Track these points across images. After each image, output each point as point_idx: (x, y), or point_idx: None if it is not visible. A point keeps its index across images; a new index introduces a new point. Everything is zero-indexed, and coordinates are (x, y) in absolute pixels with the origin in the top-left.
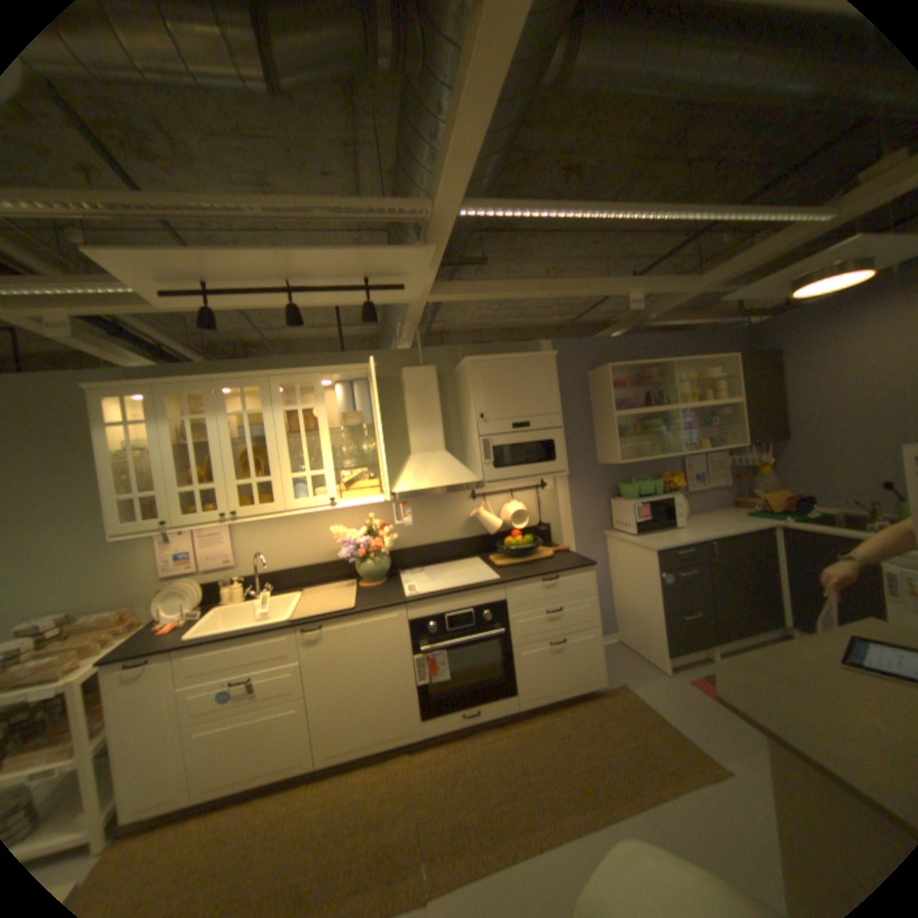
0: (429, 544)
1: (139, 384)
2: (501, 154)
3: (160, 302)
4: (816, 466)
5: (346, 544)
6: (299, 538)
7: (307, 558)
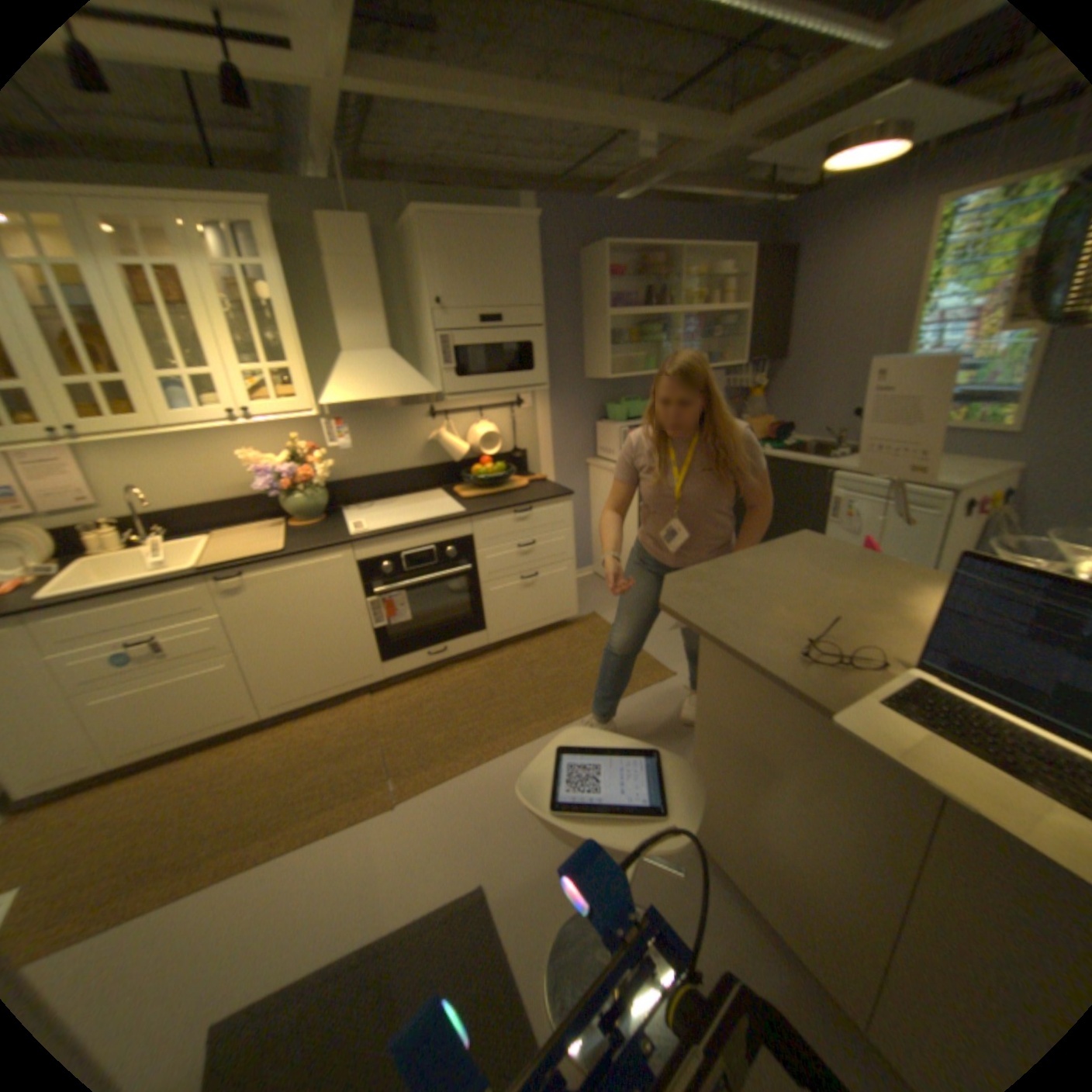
0: (376, 475)
1: None
2: None
3: None
4: (802, 389)
5: (259, 474)
6: (187, 467)
7: (206, 494)
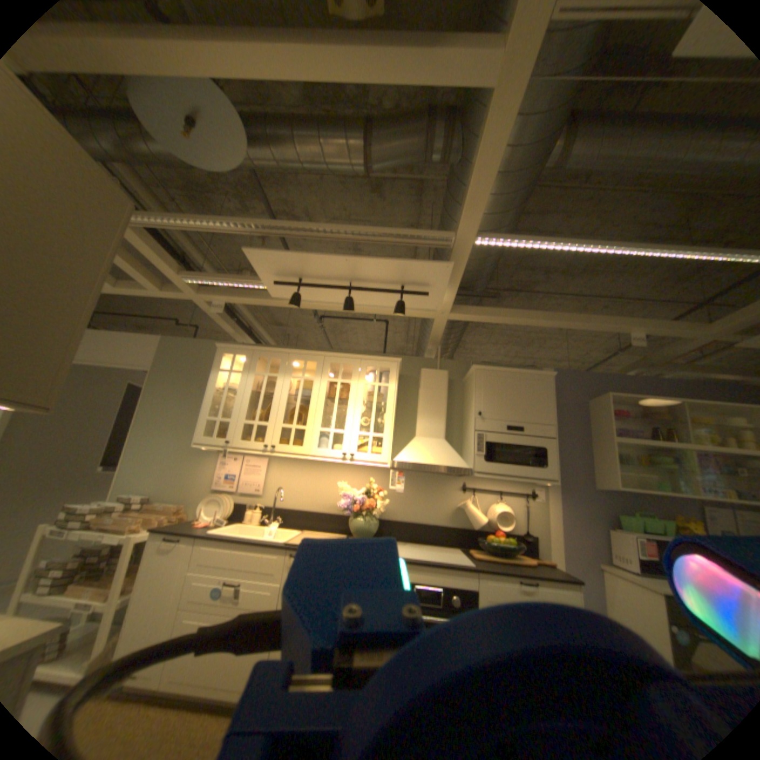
0: (416, 523)
1: (246, 348)
2: (510, 209)
3: (273, 290)
4: None
5: (345, 497)
6: (312, 486)
7: (314, 505)
